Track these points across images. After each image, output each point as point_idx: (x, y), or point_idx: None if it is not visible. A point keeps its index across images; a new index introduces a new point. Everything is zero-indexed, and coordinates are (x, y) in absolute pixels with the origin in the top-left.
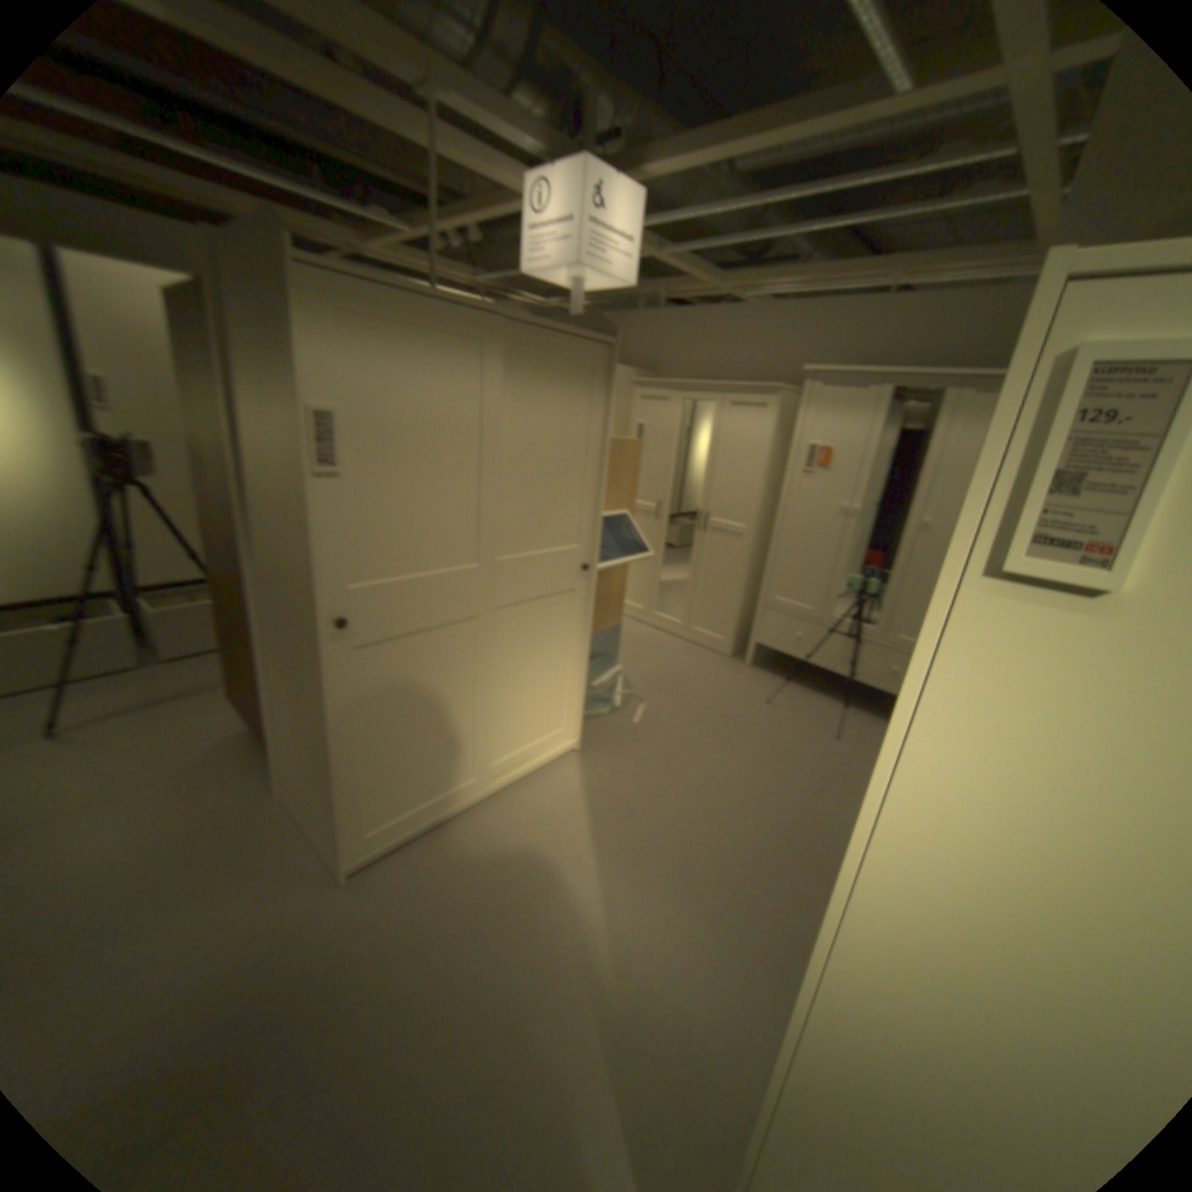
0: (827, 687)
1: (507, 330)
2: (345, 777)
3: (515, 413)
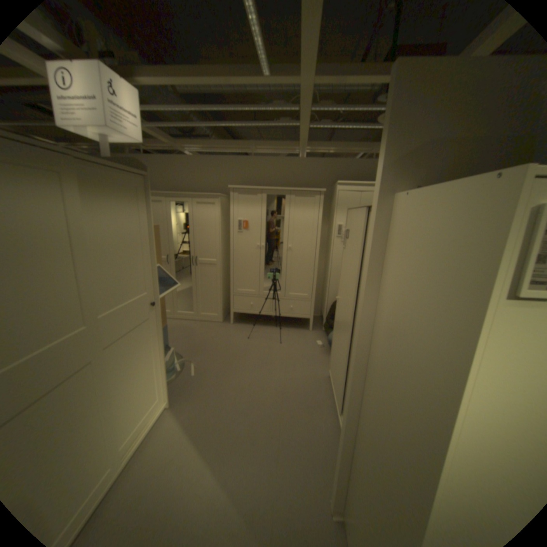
0: (265, 322)
1: (75, 165)
2: None
3: (91, 219)
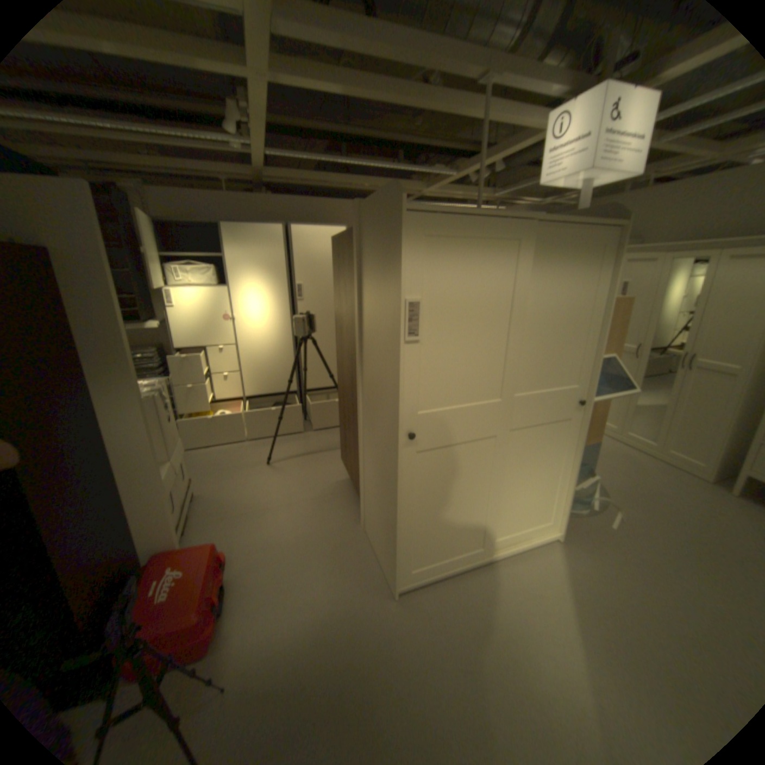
0: None
1: (536, 228)
2: (402, 533)
3: (536, 288)
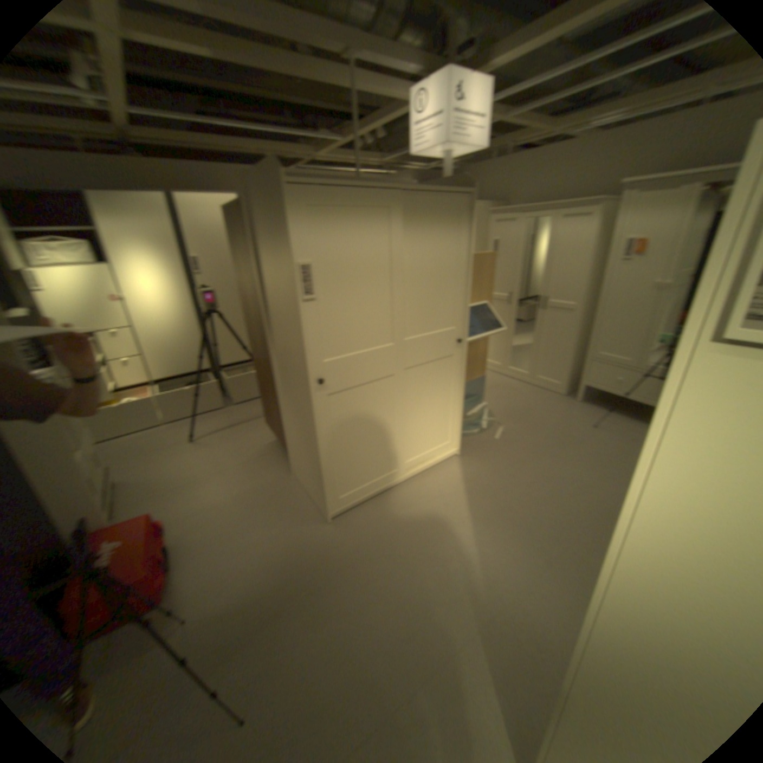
0: (643, 416)
1: (404, 197)
2: (328, 465)
3: (411, 248)
